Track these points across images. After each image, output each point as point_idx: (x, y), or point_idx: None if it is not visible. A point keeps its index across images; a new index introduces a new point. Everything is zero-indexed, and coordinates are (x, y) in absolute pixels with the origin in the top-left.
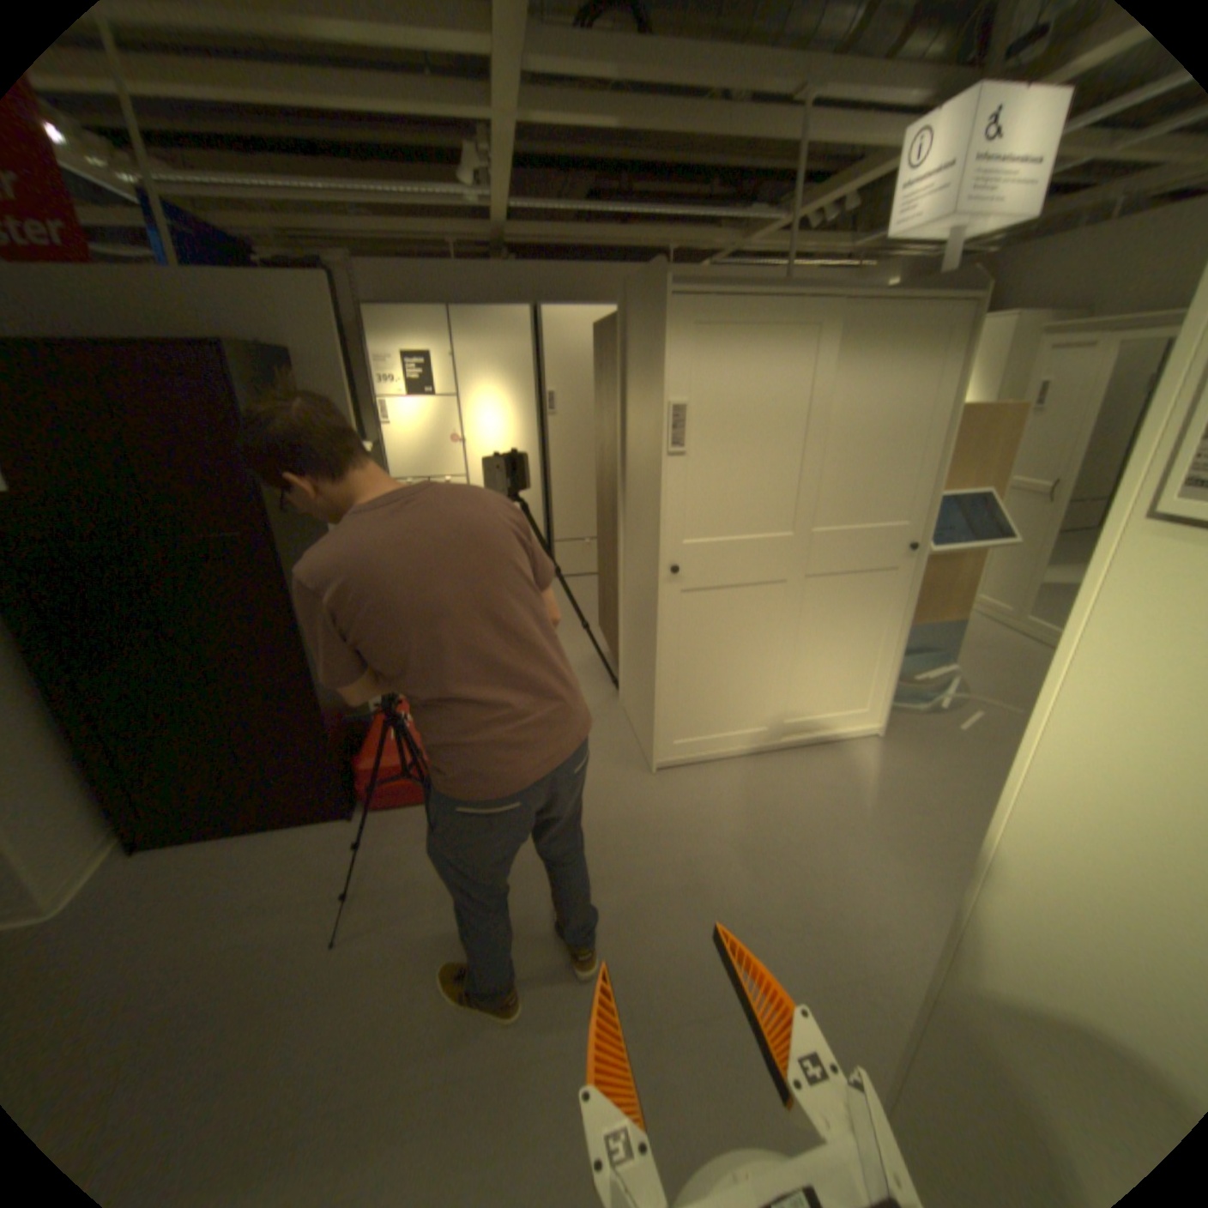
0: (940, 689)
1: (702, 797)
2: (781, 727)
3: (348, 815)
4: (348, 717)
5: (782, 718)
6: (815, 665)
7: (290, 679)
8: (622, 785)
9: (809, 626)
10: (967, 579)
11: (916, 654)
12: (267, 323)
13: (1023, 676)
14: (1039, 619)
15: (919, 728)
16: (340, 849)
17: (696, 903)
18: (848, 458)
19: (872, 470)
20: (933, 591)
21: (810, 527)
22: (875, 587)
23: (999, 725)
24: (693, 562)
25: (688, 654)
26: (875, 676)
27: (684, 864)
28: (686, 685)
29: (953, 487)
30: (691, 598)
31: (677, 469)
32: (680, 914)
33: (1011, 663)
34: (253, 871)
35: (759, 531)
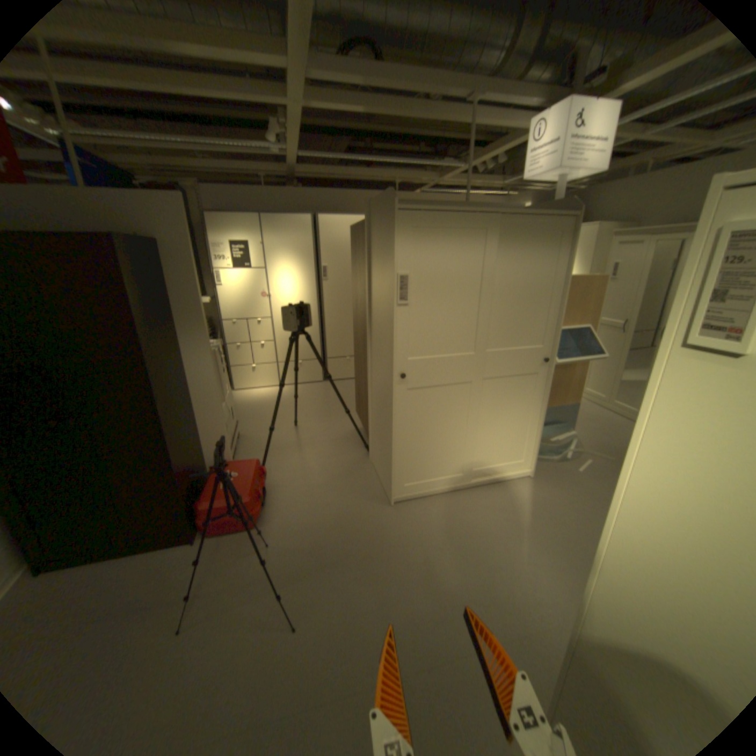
0: (565, 446)
1: (423, 519)
2: (471, 473)
3: (191, 541)
4: (191, 475)
5: (471, 467)
6: (490, 433)
7: (152, 451)
8: (372, 514)
9: (486, 409)
10: (578, 379)
11: (550, 425)
12: (142, 223)
13: (613, 437)
14: (620, 402)
15: (554, 471)
16: (184, 565)
17: (421, 590)
18: (505, 308)
19: (520, 315)
20: (558, 387)
21: (484, 349)
22: (524, 385)
23: (601, 468)
24: (414, 371)
25: (412, 428)
26: (527, 439)
27: (413, 564)
28: (411, 448)
29: (567, 324)
30: (413, 393)
31: (403, 314)
32: (411, 598)
33: (606, 429)
34: (124, 583)
35: (454, 352)
